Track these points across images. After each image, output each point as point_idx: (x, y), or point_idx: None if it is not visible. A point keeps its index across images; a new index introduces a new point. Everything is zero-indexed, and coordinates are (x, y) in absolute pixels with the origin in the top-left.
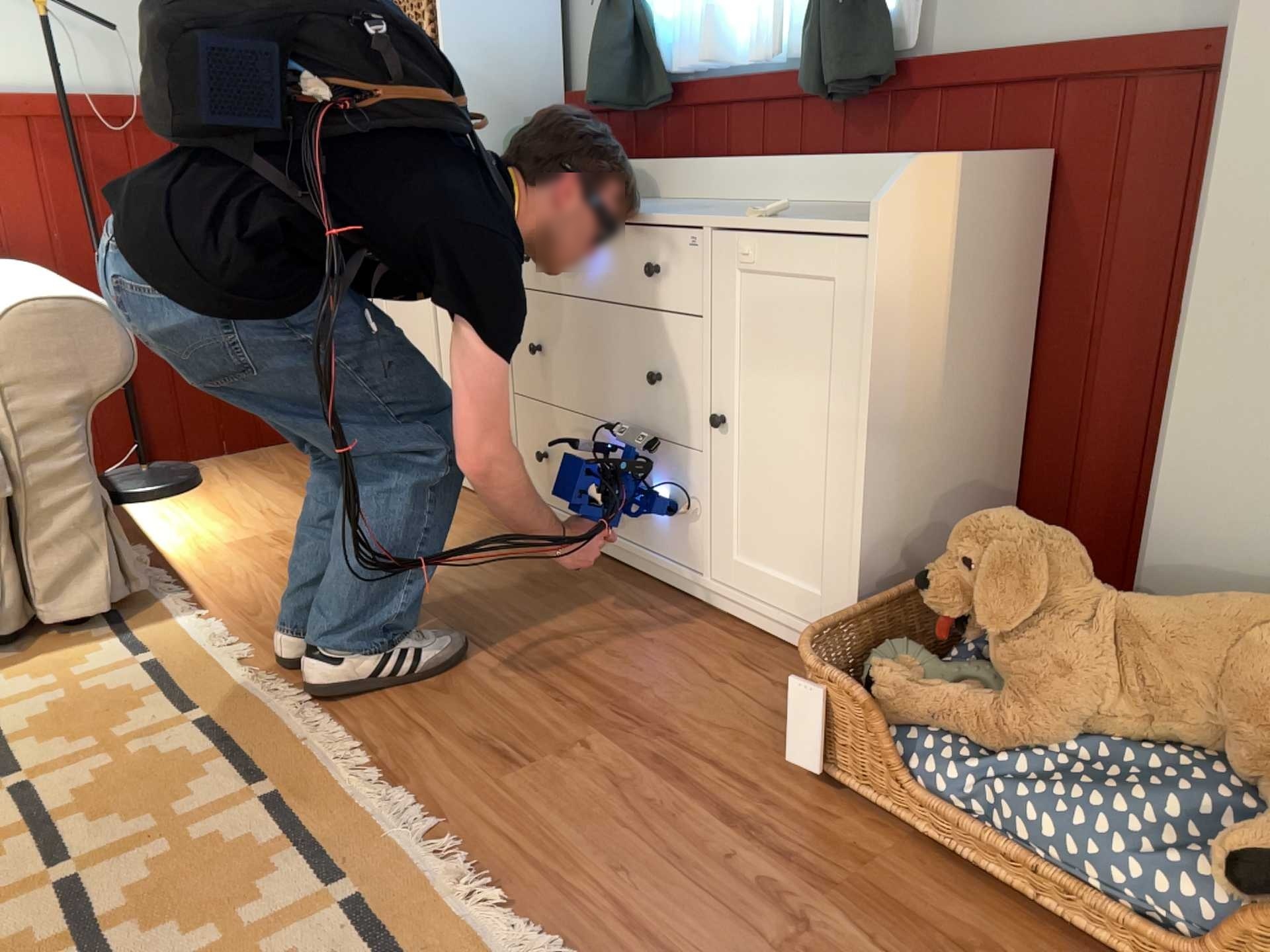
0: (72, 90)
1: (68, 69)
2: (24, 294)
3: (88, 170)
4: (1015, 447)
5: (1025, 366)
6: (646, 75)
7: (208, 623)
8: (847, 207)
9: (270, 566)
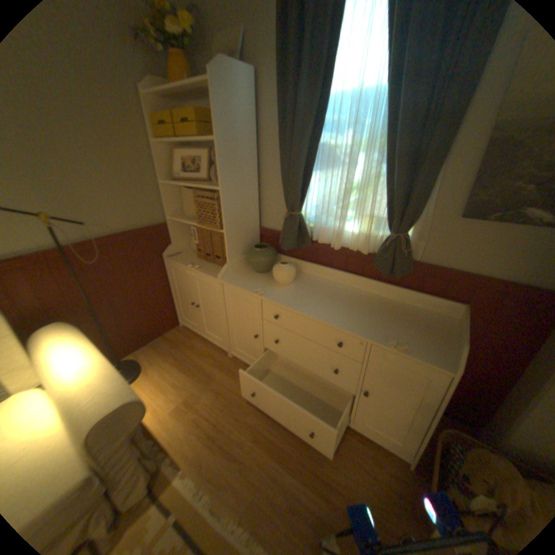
0: (61, 242)
1: (57, 234)
2: (88, 403)
3: (74, 271)
4: None
5: None
6: (301, 236)
7: (185, 482)
8: (389, 303)
9: (190, 428)
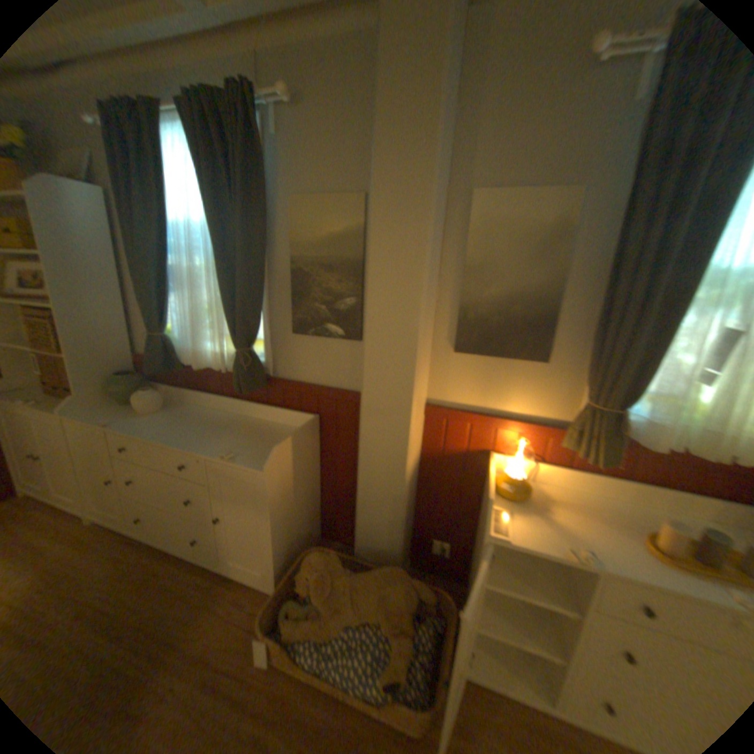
0: None
1: None
2: None
3: None
4: (320, 496)
5: (320, 474)
6: (171, 360)
7: None
8: (257, 424)
9: None
